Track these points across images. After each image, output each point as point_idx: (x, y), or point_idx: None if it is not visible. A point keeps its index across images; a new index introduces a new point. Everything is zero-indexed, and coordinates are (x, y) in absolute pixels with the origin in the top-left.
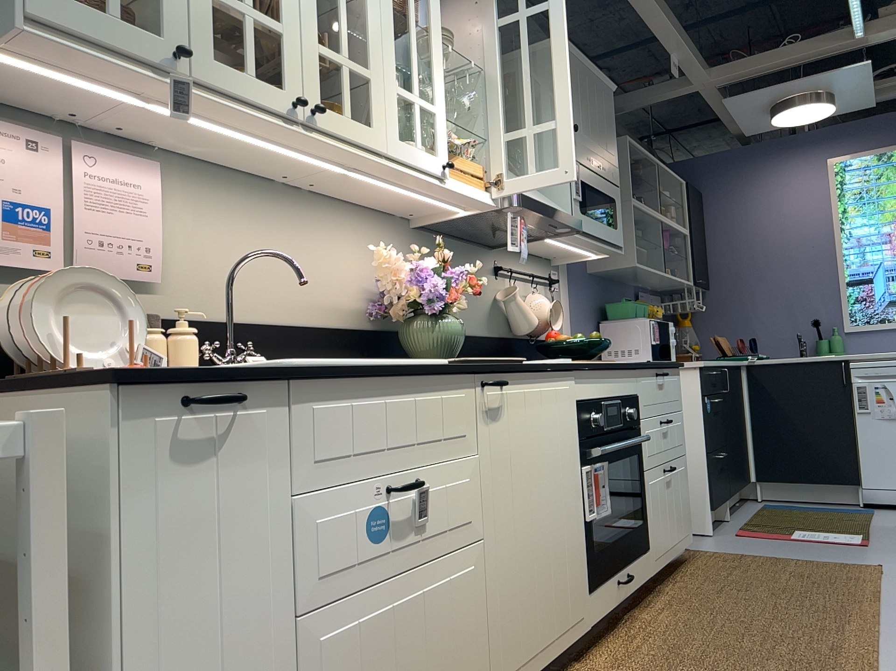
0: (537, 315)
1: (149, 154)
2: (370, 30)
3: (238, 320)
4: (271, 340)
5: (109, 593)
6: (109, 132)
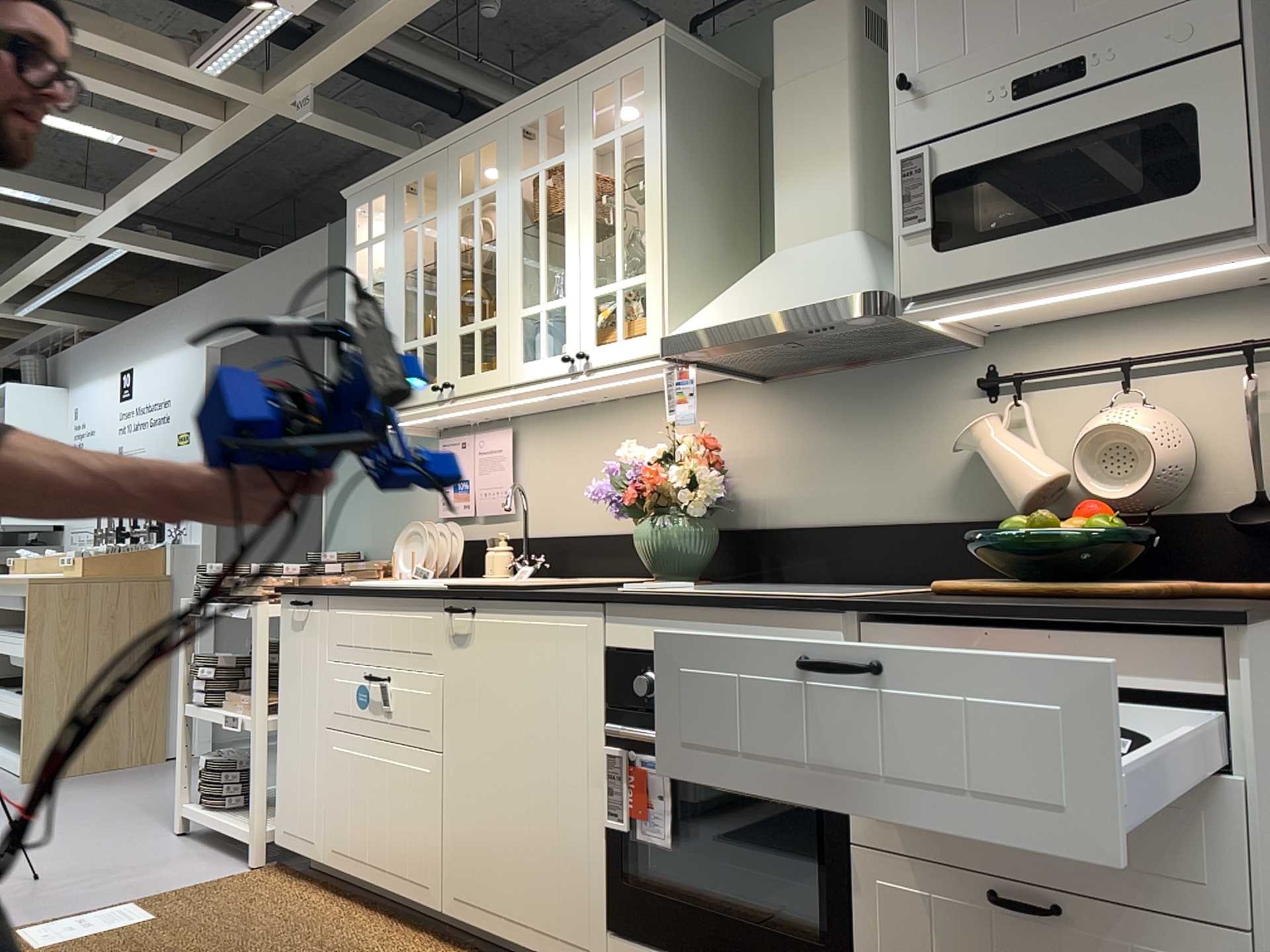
0: (1043, 467)
1: (512, 421)
2: (497, 277)
3: (561, 534)
4: (582, 550)
5: (280, 676)
6: (494, 418)
